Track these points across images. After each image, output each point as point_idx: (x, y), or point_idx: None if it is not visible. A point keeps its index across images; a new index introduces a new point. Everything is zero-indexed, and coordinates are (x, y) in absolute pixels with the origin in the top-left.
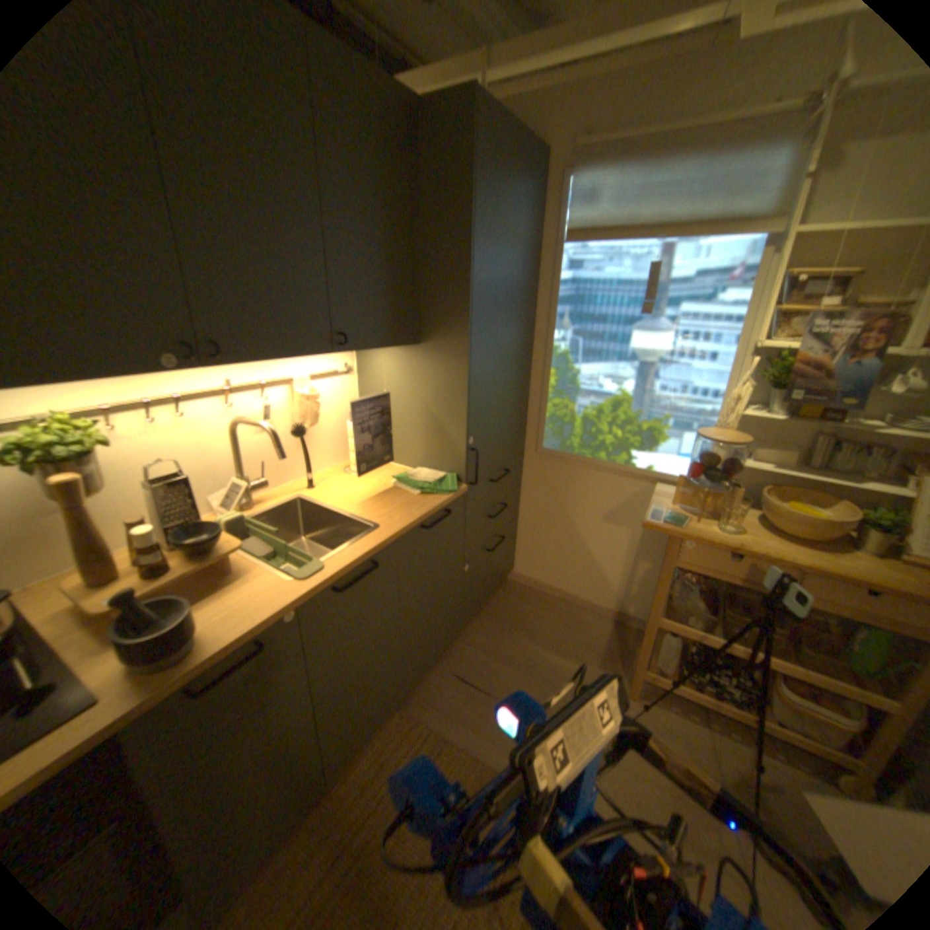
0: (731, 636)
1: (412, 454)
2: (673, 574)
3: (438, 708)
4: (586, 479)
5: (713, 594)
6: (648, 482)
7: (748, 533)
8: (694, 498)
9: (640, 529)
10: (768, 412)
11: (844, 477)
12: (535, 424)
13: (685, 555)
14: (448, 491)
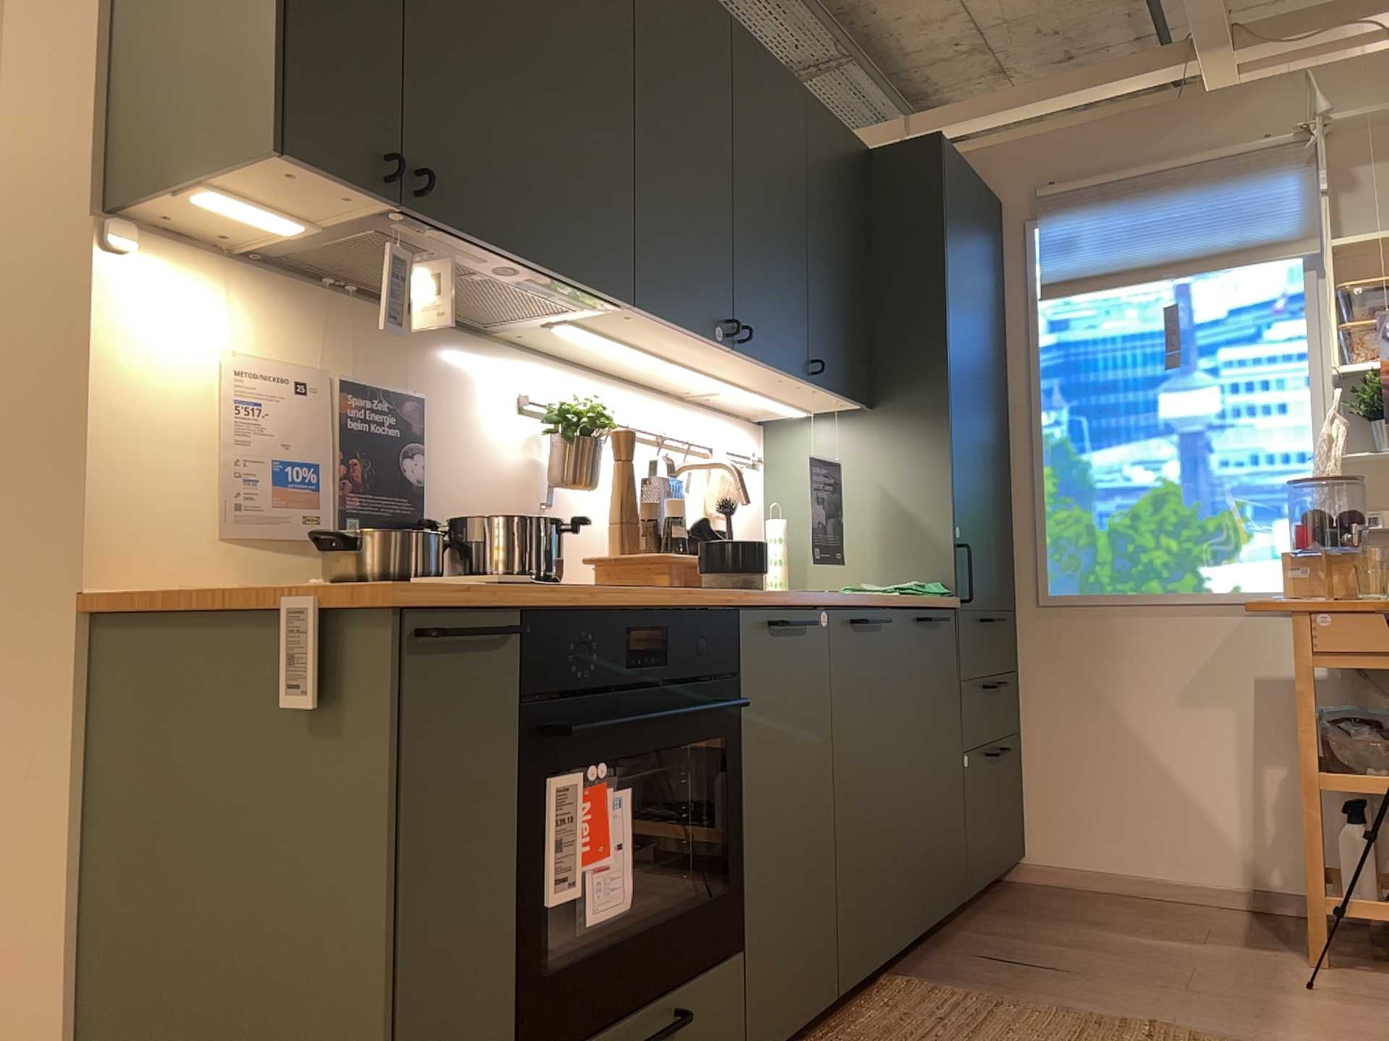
0: None
1: (863, 570)
2: (1314, 678)
3: (968, 978)
4: (1135, 633)
5: None
6: (1239, 613)
7: None
8: (1312, 580)
9: (1249, 700)
10: (1375, 454)
11: None
12: (1032, 557)
13: (1321, 638)
14: (940, 592)
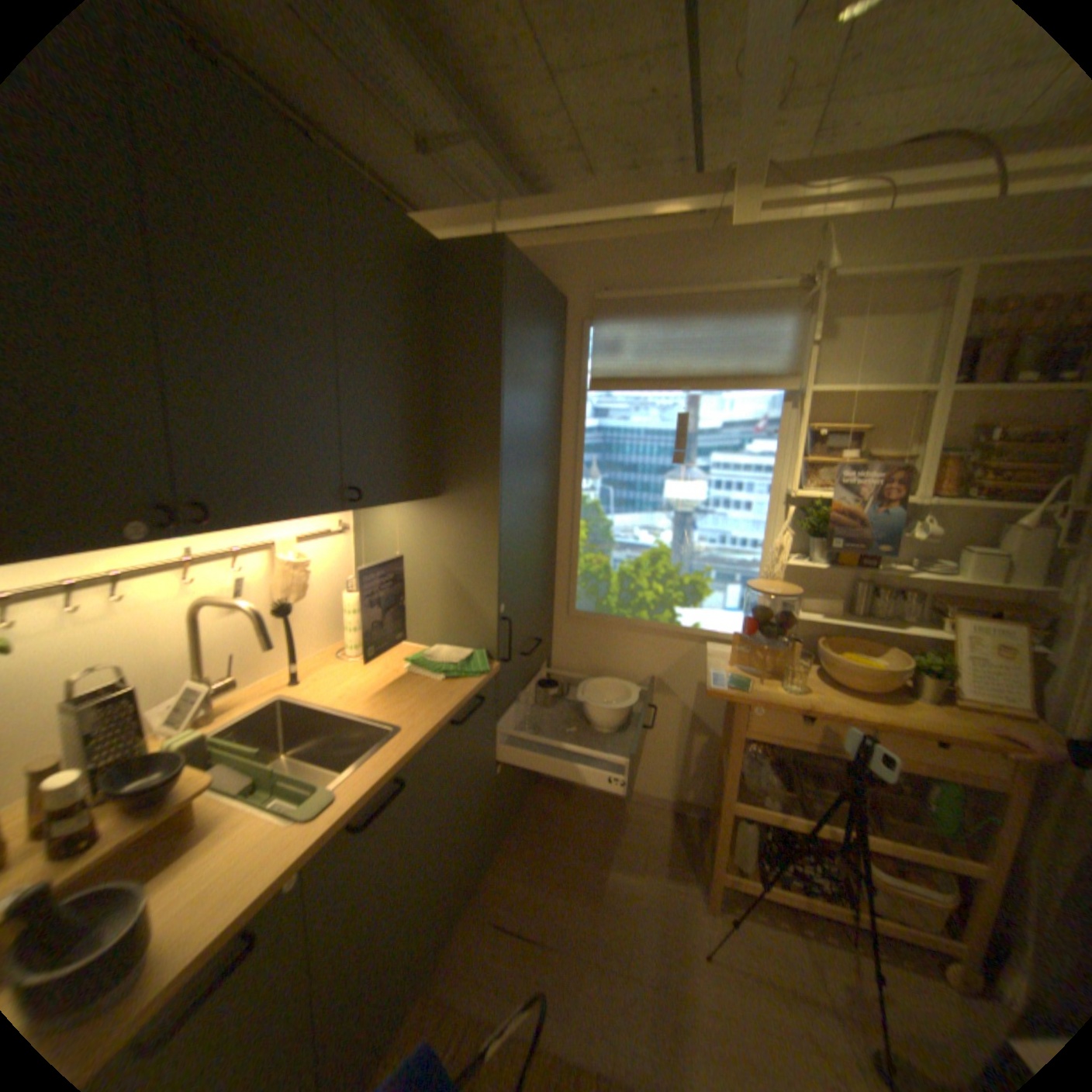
0: (811, 814)
1: (426, 628)
2: (744, 749)
3: (474, 980)
4: (627, 644)
5: (781, 766)
6: (695, 642)
7: (813, 693)
8: (752, 657)
9: (692, 697)
10: (809, 561)
11: (888, 624)
12: (565, 583)
13: (756, 725)
14: (478, 672)
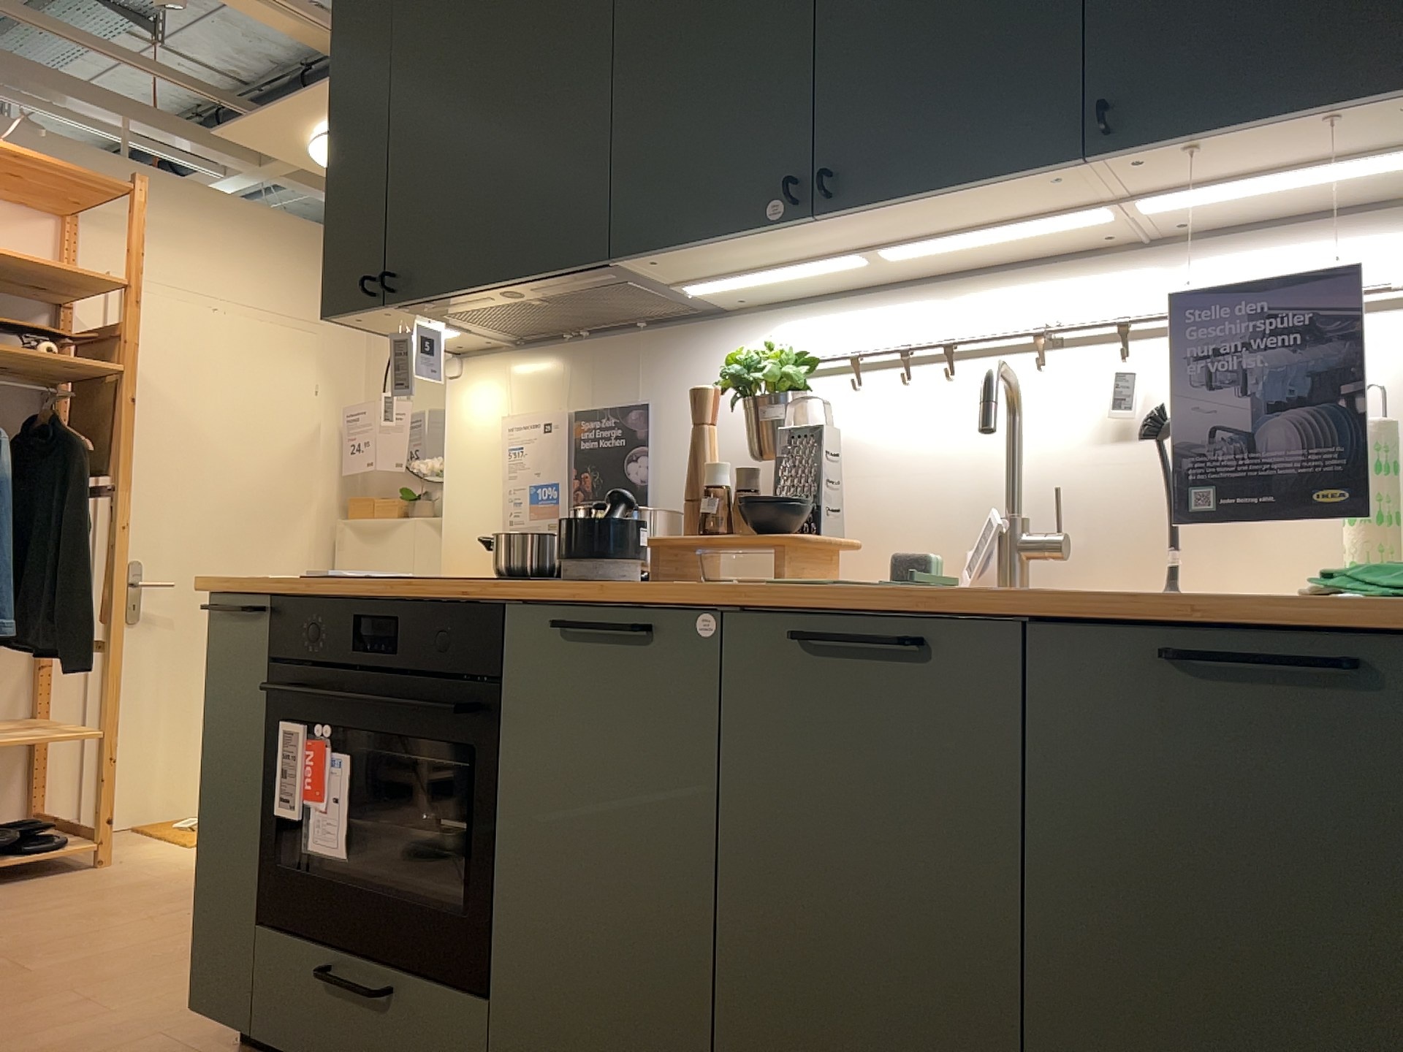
0: None
1: None
2: None
3: None
4: None
5: None
6: None
7: None
8: None
9: None
10: None
11: None
12: None
13: None
14: None
